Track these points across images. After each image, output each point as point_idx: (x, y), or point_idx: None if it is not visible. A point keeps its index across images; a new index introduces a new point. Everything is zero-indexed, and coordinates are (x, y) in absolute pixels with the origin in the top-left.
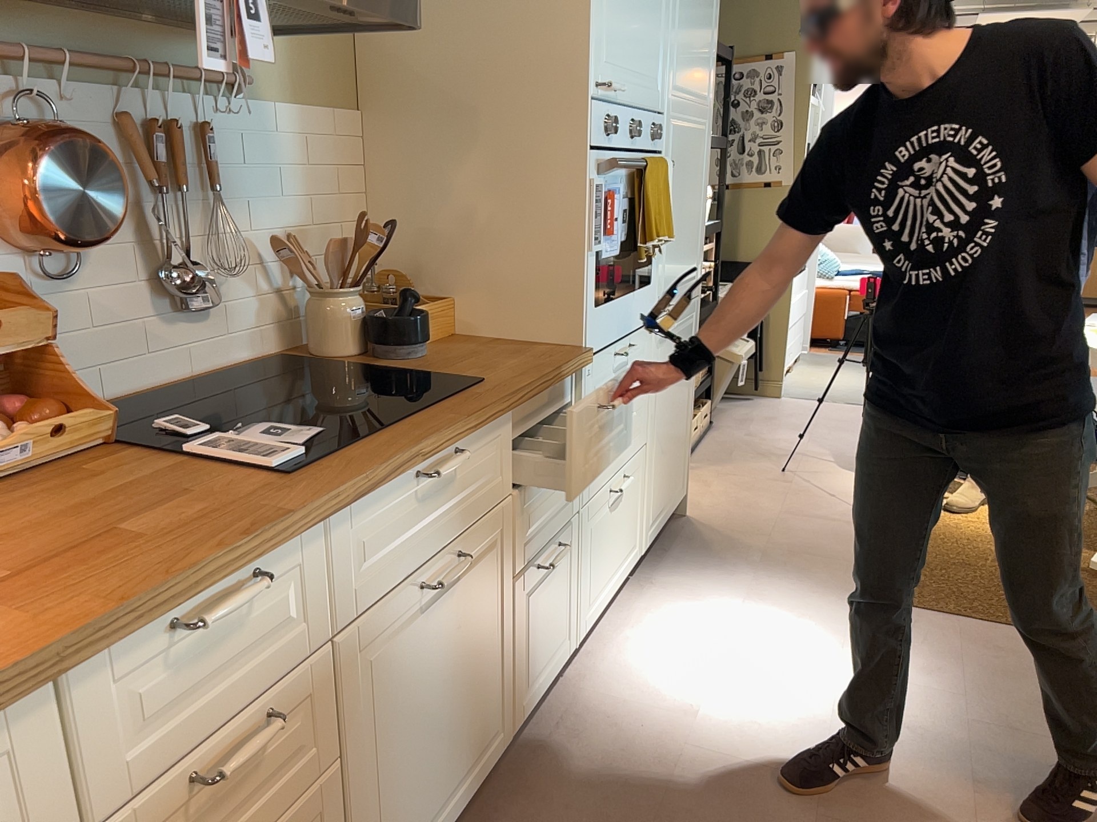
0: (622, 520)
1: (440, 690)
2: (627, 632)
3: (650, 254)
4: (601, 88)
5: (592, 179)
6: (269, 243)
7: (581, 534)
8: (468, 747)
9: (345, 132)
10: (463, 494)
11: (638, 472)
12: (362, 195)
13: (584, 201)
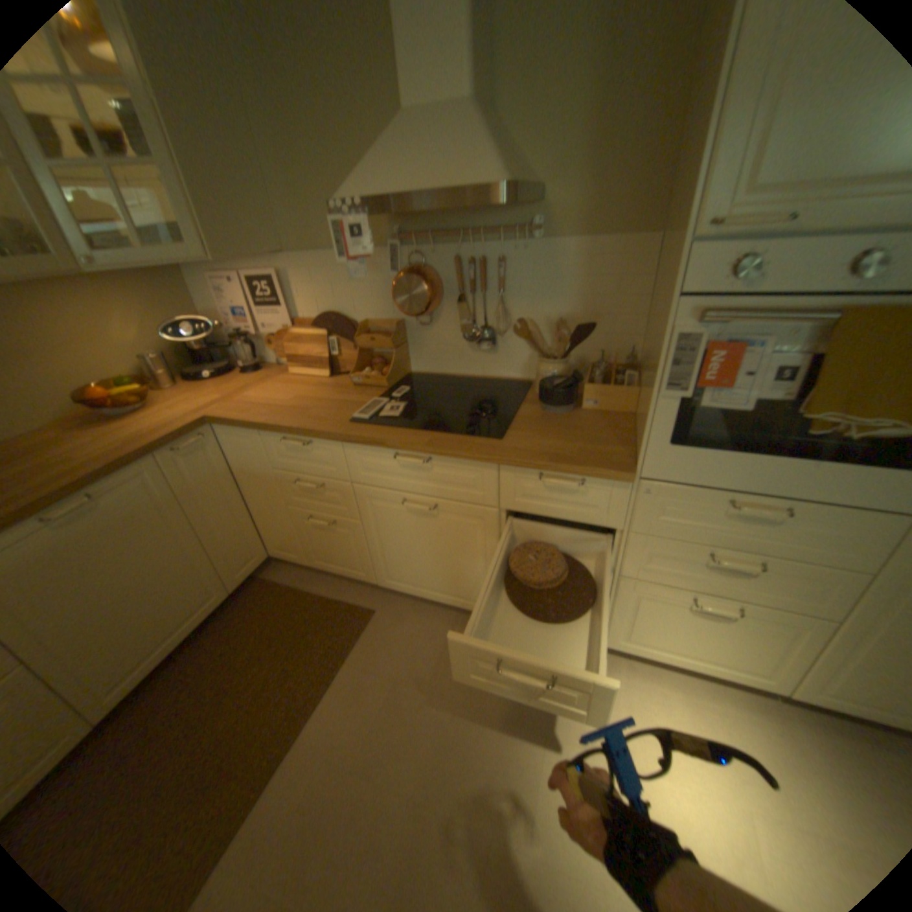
0: (728, 637)
1: (426, 548)
2: (678, 698)
3: (846, 428)
4: (724, 220)
5: (677, 324)
6: (543, 321)
7: (618, 591)
8: (453, 587)
9: (634, 249)
10: (442, 481)
11: (796, 631)
12: (643, 295)
13: (663, 344)
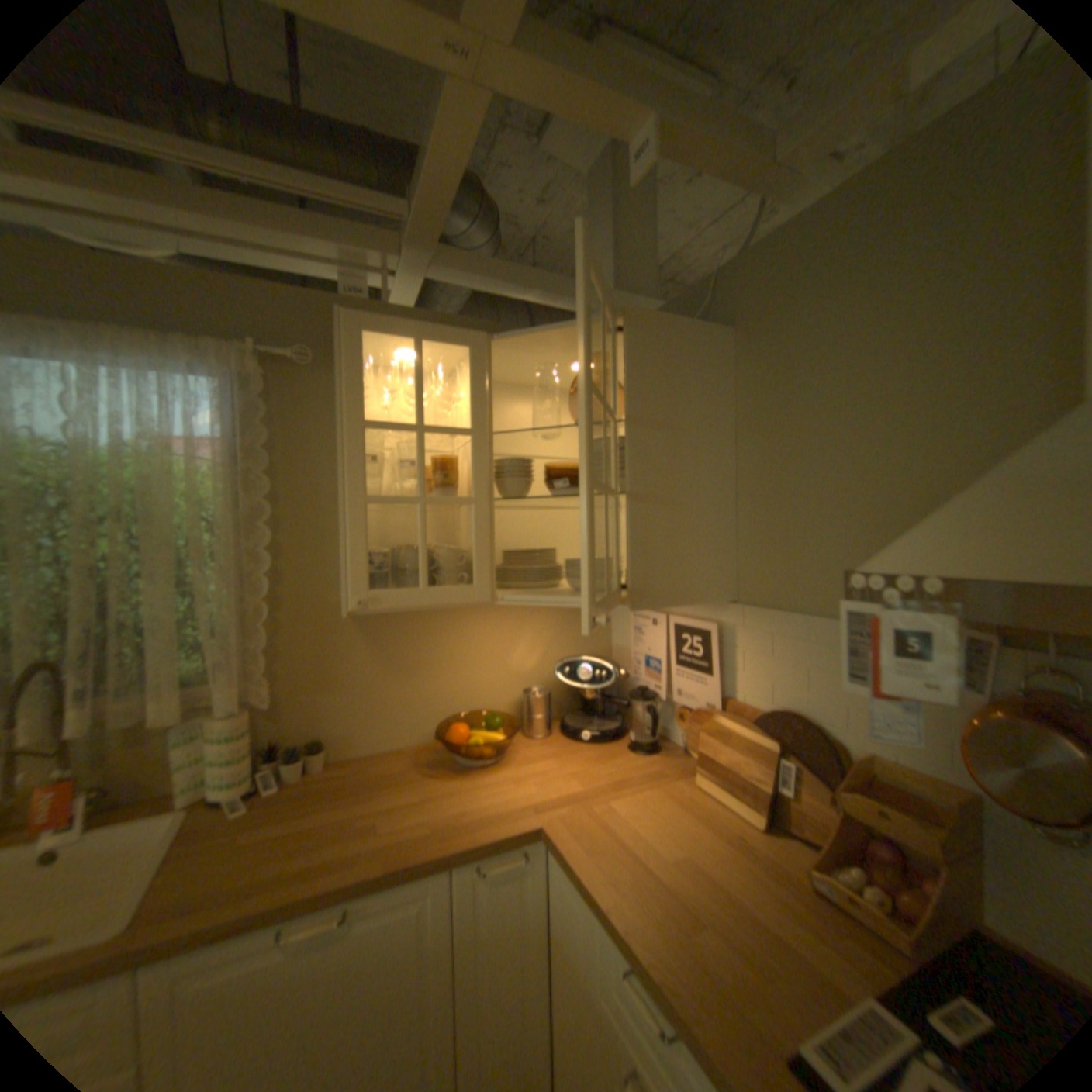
0: None
1: None
2: None
3: None
4: None
5: None
6: None
7: None
8: None
9: None
10: None
11: None
12: None
13: None
